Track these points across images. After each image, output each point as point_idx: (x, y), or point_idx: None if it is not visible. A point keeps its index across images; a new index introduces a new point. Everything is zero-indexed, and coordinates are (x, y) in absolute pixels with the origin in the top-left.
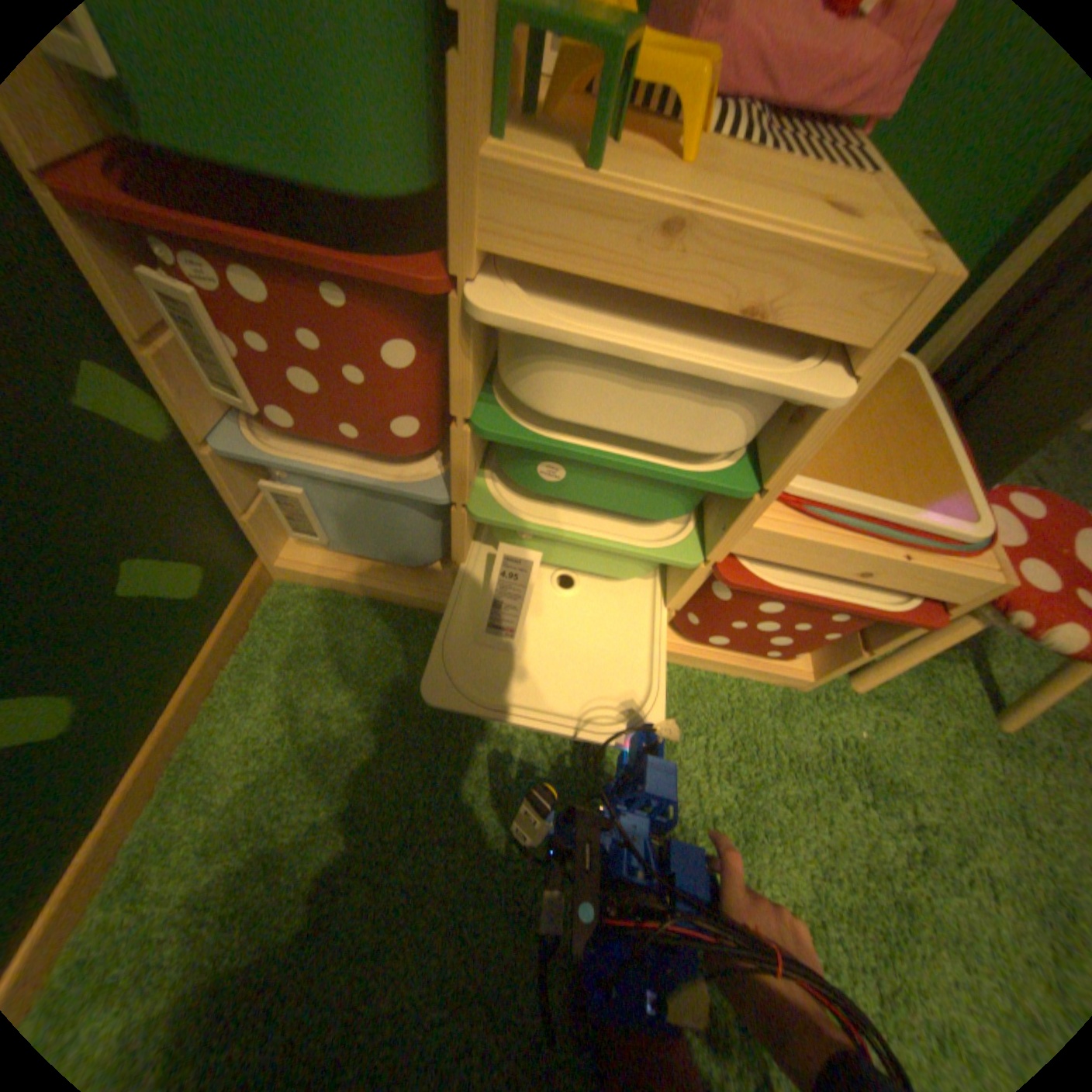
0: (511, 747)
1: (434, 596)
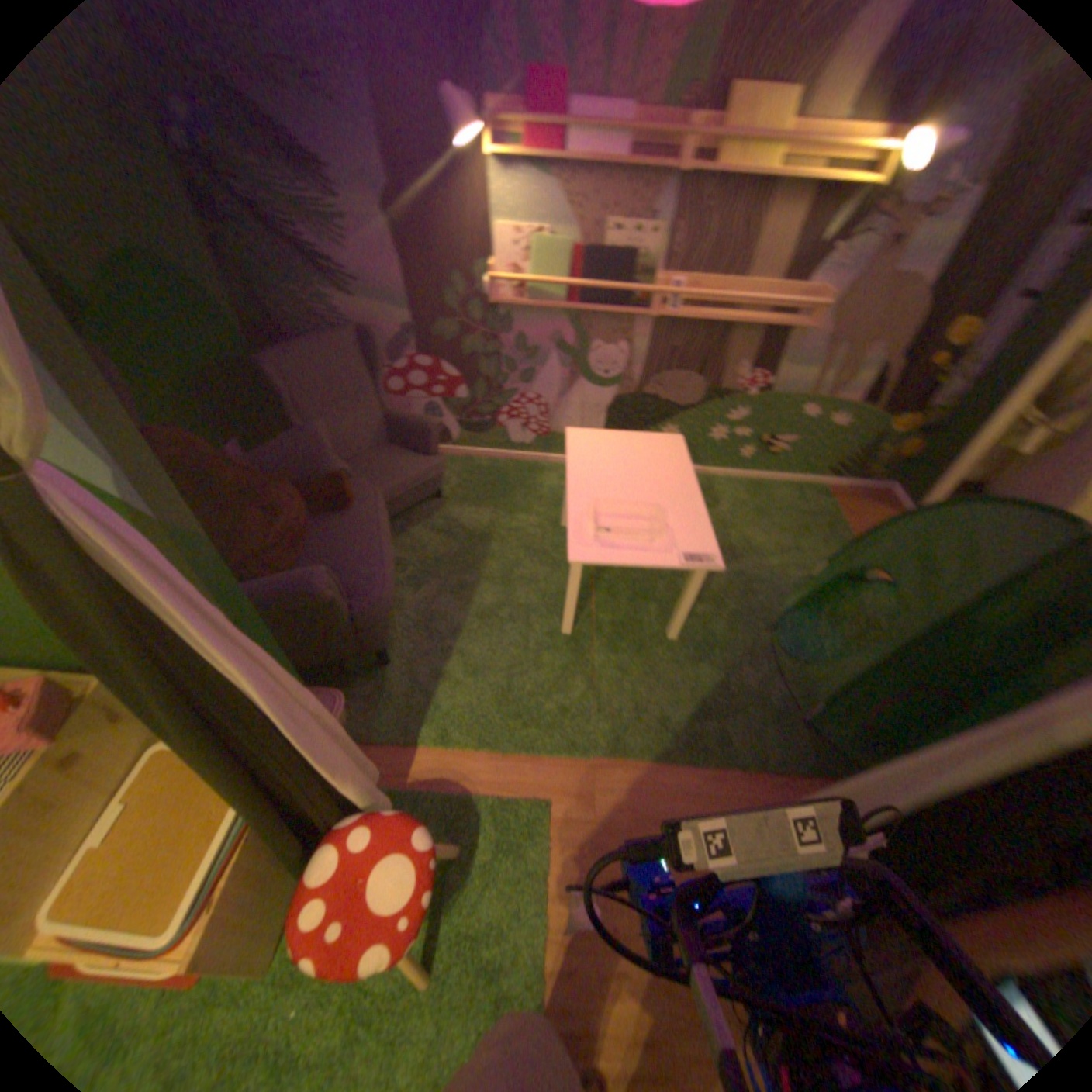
0: None
1: None
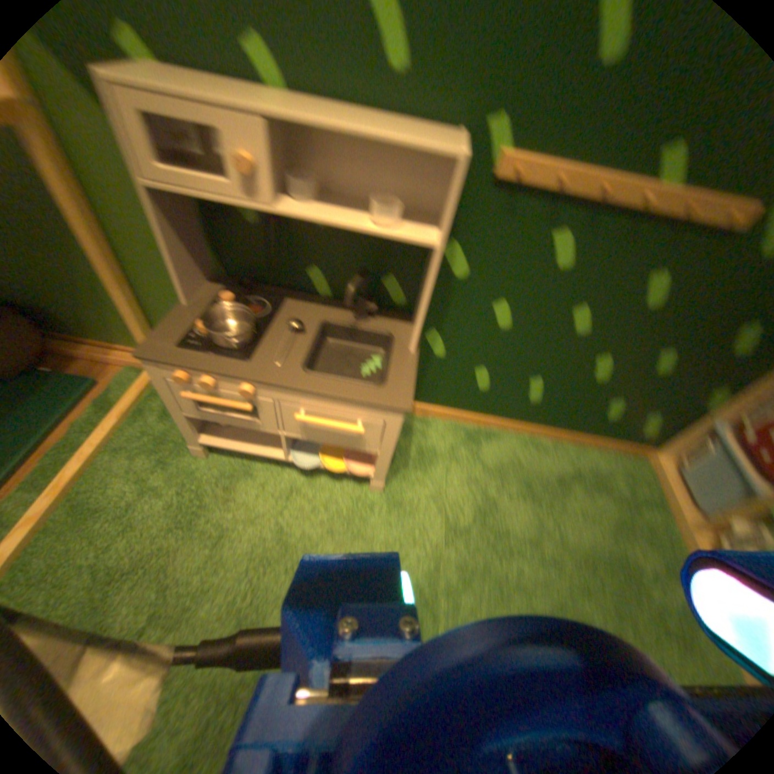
0: (641, 558)
1: (683, 515)
